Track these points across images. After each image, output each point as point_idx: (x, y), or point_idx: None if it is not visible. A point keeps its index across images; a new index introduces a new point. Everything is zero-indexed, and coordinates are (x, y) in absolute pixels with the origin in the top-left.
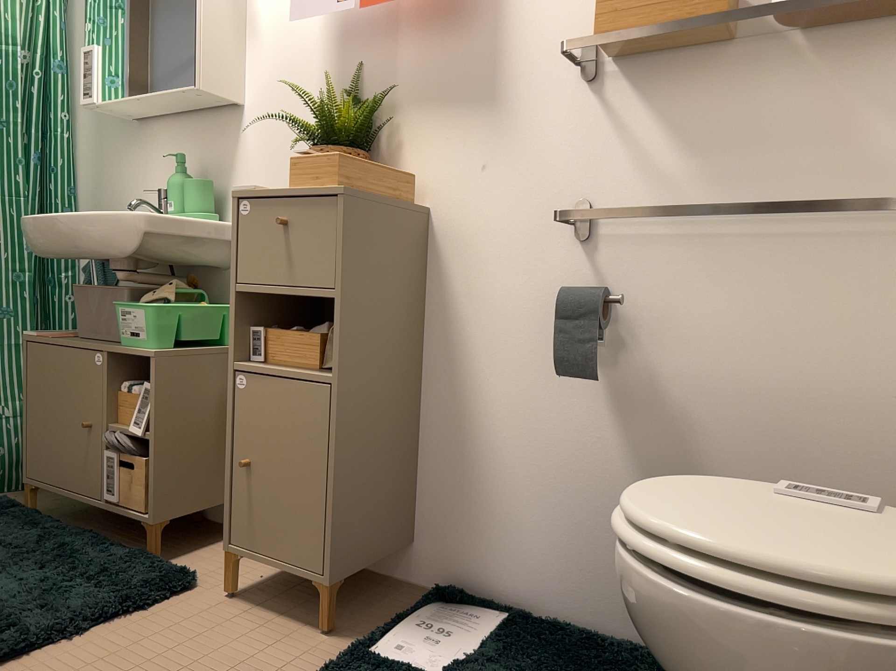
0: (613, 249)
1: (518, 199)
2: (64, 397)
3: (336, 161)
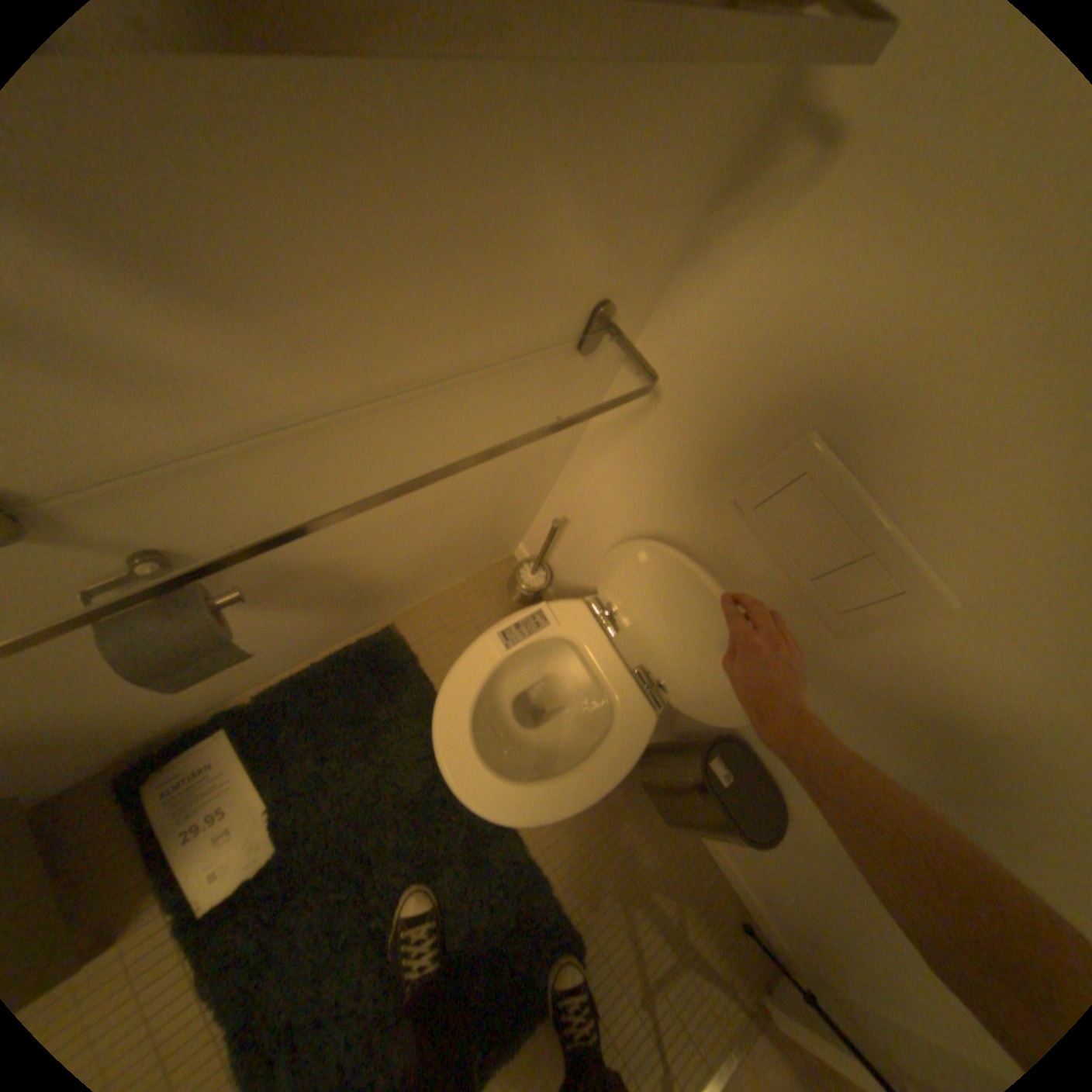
0: (108, 505)
1: None
2: None
3: None
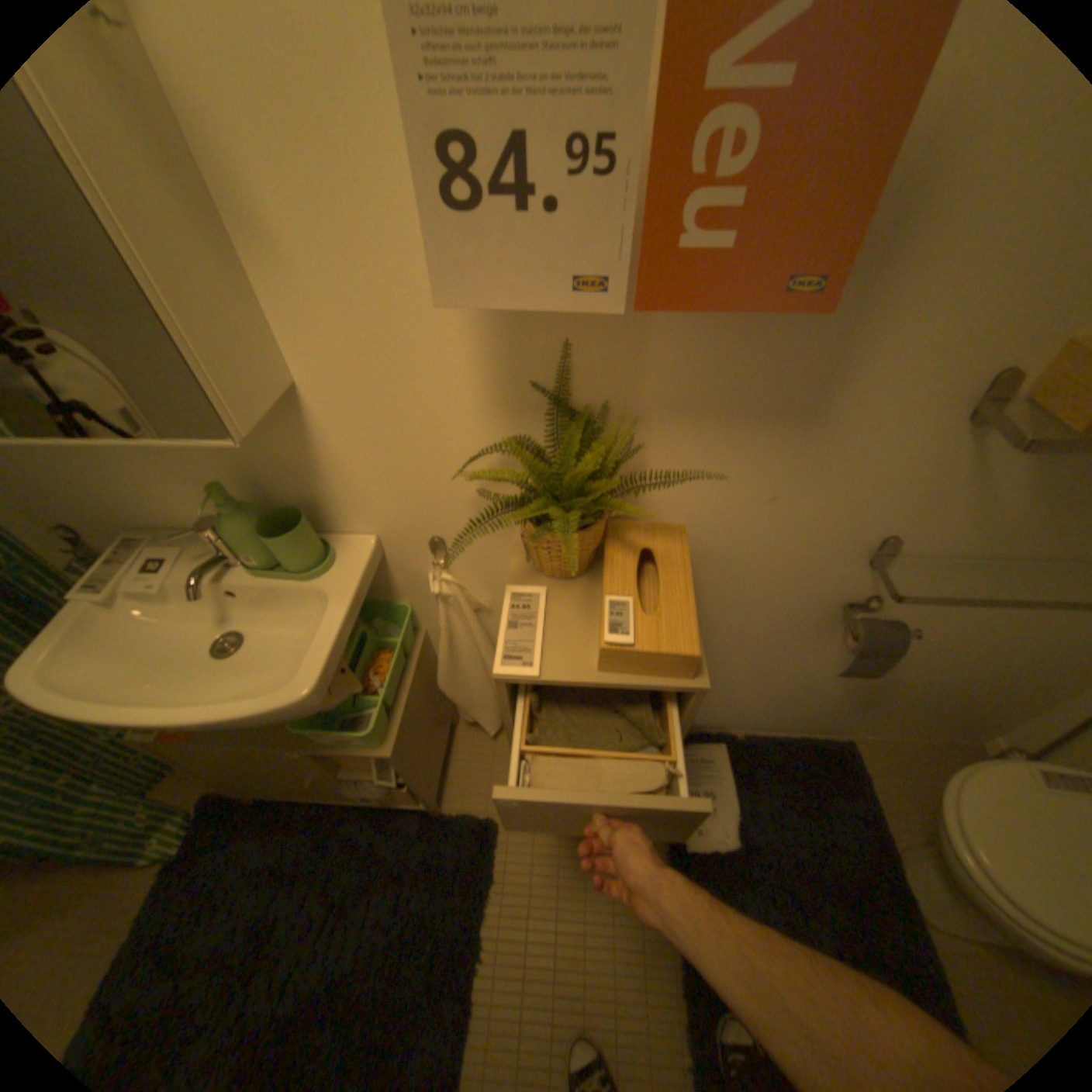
0: (904, 571)
1: (811, 529)
2: (250, 771)
3: (694, 659)
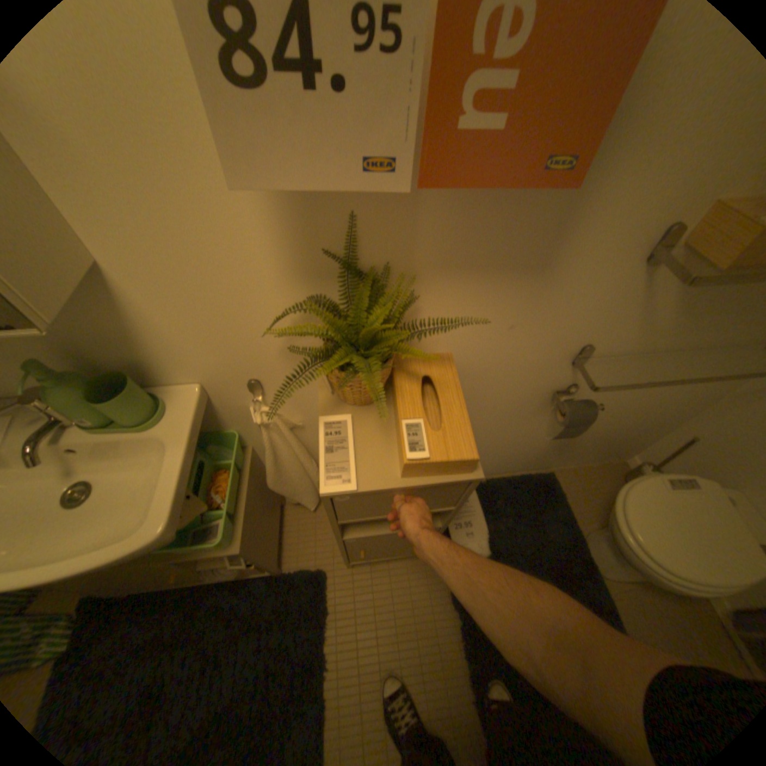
0: (593, 366)
1: (535, 345)
2: (119, 580)
3: (474, 460)
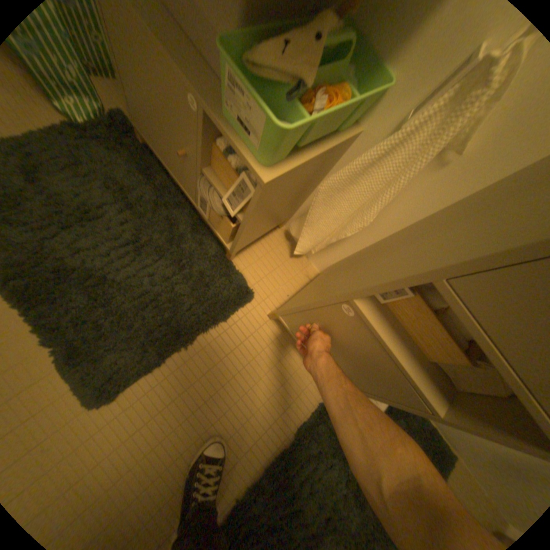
0: None
1: None
2: (155, 95)
3: None
